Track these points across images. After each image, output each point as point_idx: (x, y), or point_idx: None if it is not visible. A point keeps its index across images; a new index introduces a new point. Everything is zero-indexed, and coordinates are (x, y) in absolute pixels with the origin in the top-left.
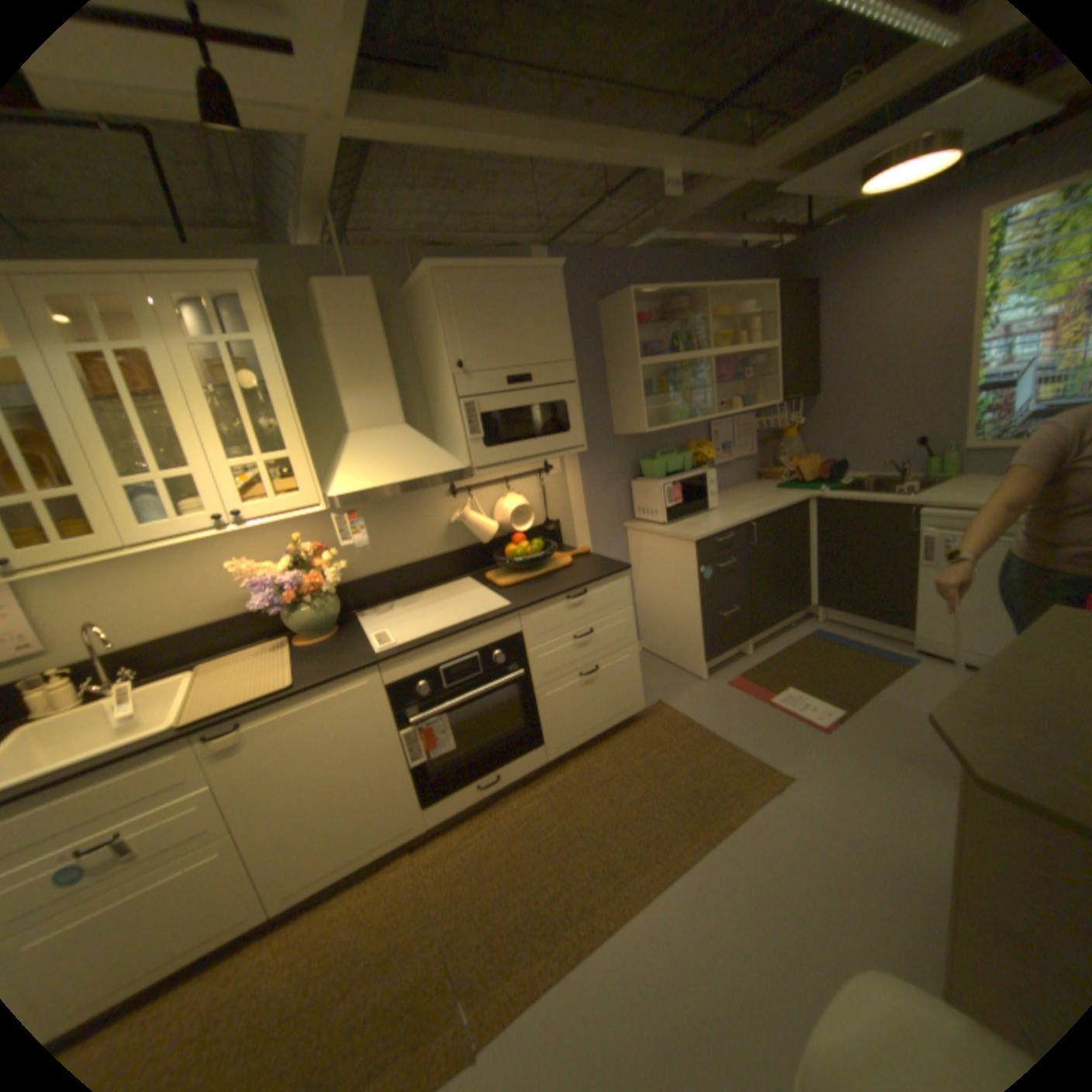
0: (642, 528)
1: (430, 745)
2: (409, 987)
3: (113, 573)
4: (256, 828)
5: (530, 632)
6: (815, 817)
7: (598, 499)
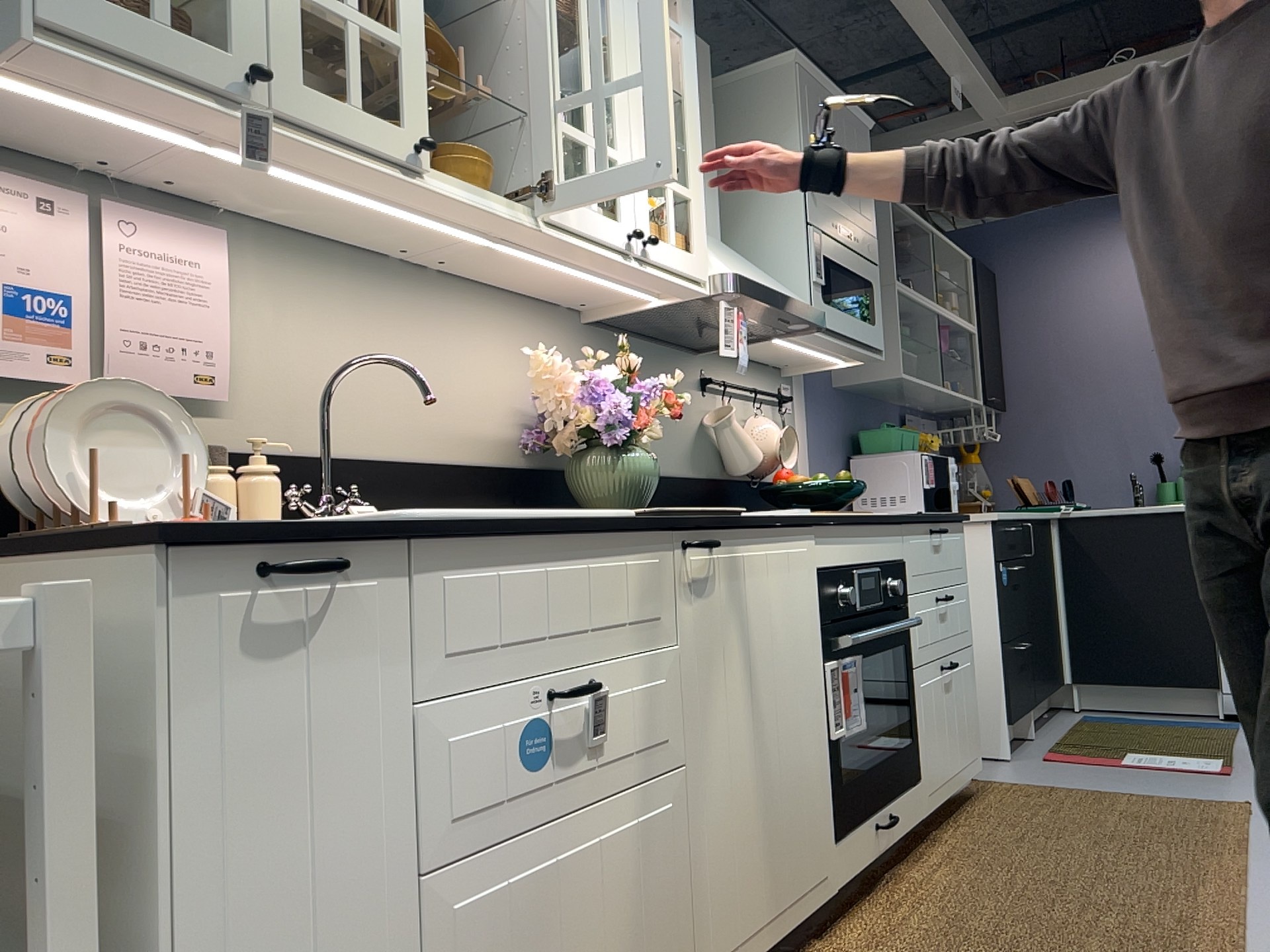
0: None
1: (848, 707)
2: None
3: (347, 307)
4: (708, 769)
5: (911, 566)
6: None
7: (824, 472)
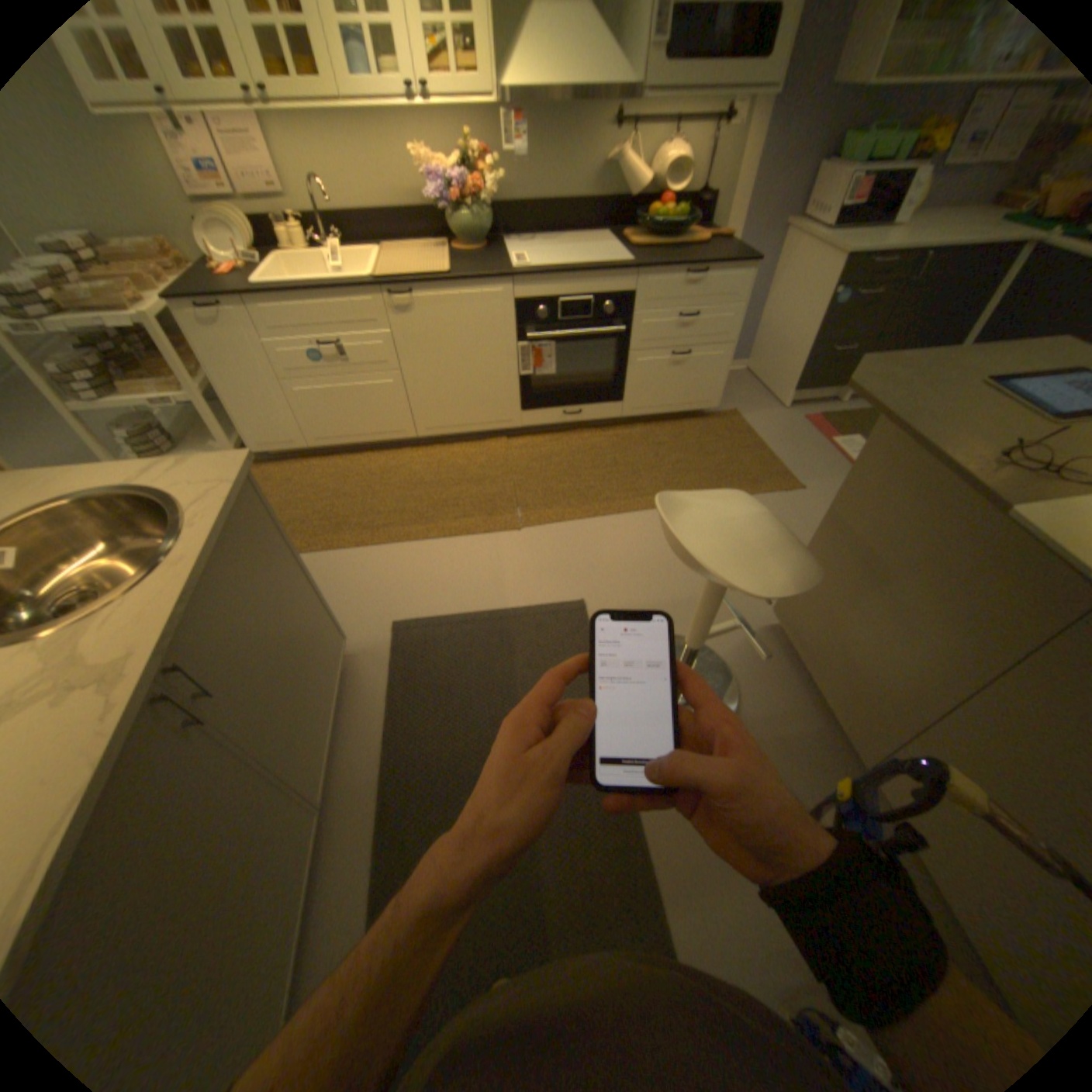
0: (805, 227)
1: (538, 364)
2: (494, 494)
3: (326, 132)
4: (417, 374)
5: (643, 295)
6: (803, 510)
7: (774, 176)
